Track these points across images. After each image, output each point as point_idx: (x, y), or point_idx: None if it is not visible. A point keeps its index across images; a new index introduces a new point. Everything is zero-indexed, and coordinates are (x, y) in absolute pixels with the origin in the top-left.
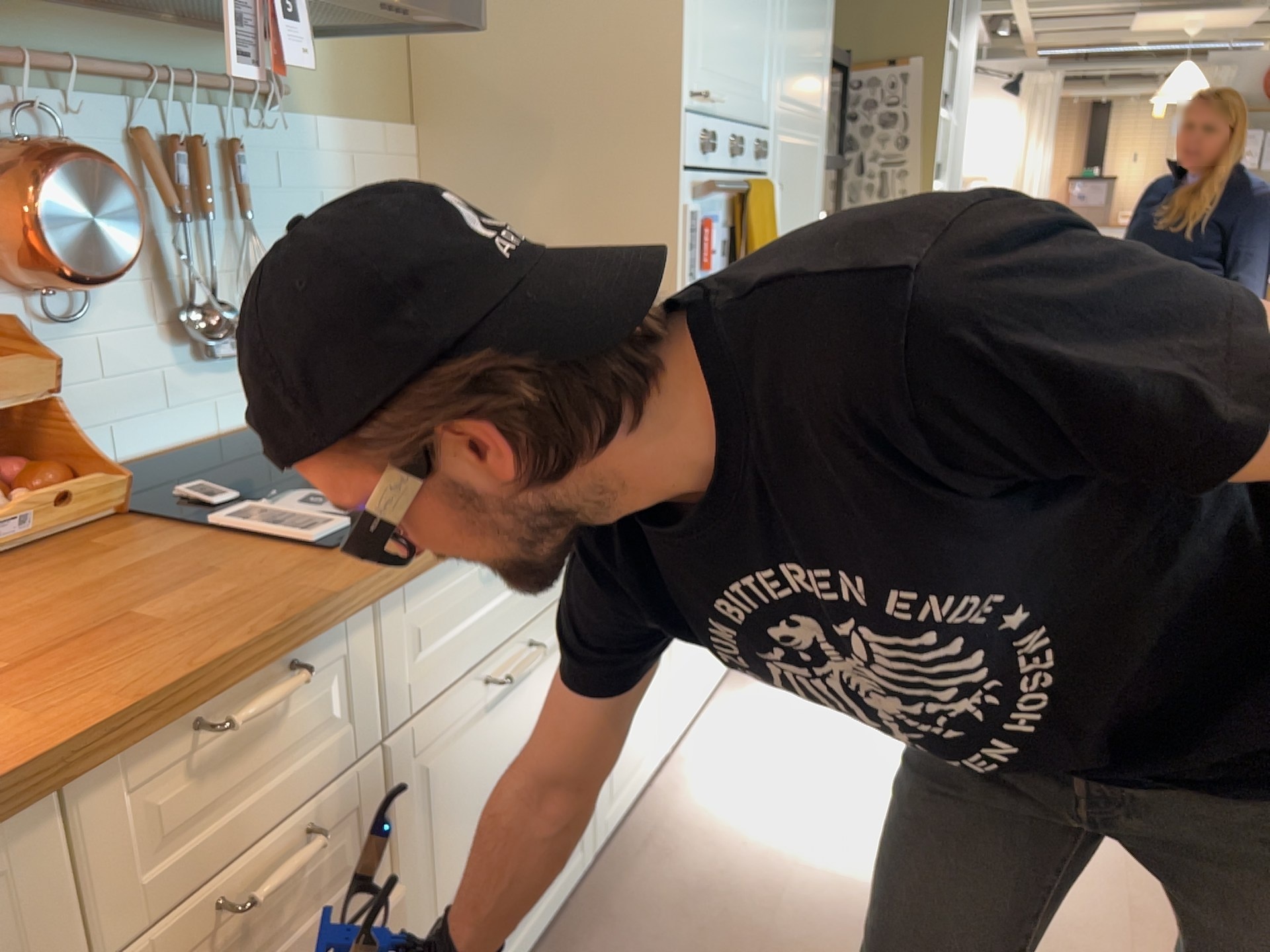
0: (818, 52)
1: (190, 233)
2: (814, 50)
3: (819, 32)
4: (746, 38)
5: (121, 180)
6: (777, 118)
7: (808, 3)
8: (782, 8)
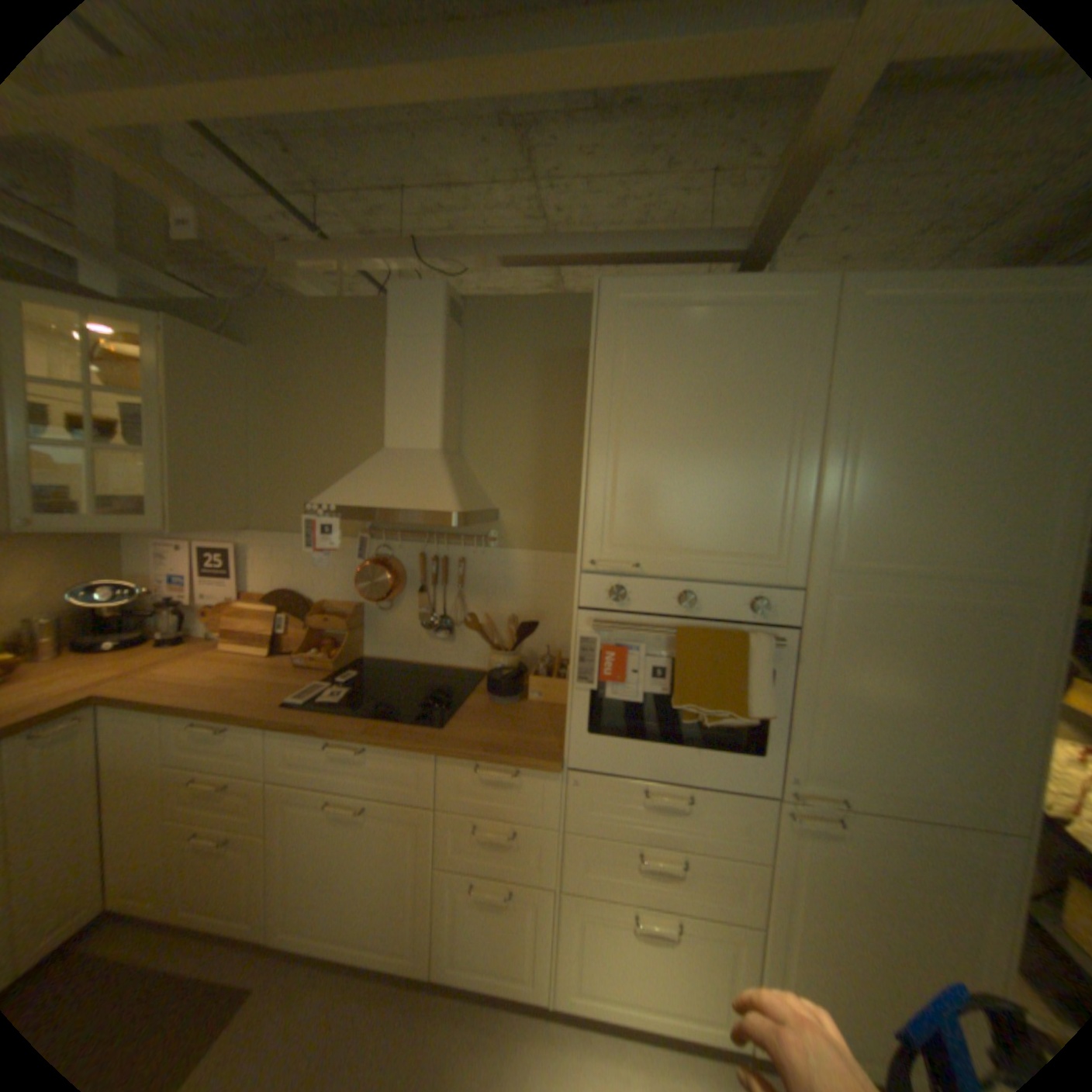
0: (1004, 510)
1: (440, 589)
2: (983, 509)
3: (1007, 490)
4: (718, 515)
5: (387, 571)
6: (820, 578)
7: (942, 466)
8: (830, 482)
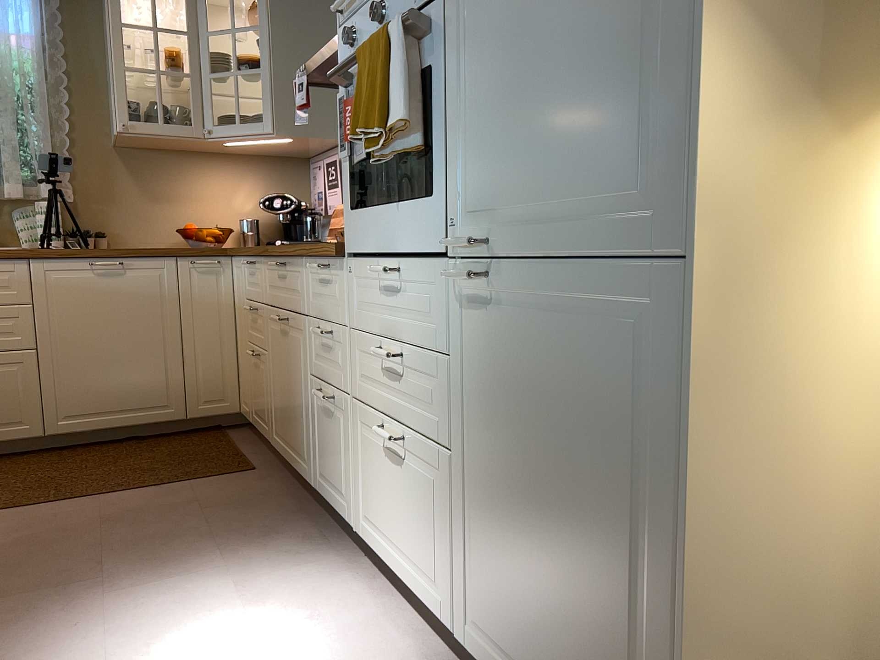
0: None
1: None
2: None
3: None
4: None
5: None
6: None
7: None
8: None
